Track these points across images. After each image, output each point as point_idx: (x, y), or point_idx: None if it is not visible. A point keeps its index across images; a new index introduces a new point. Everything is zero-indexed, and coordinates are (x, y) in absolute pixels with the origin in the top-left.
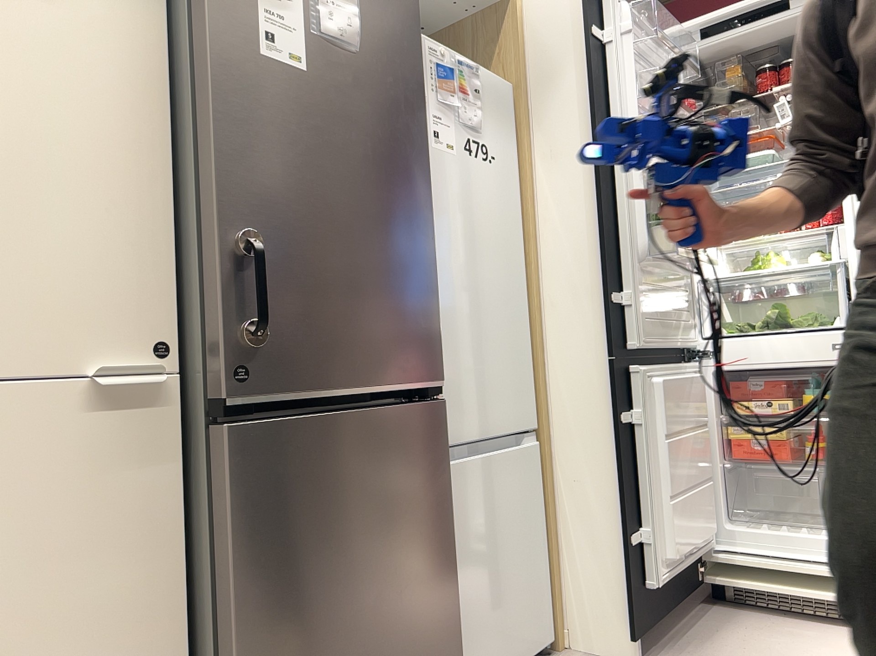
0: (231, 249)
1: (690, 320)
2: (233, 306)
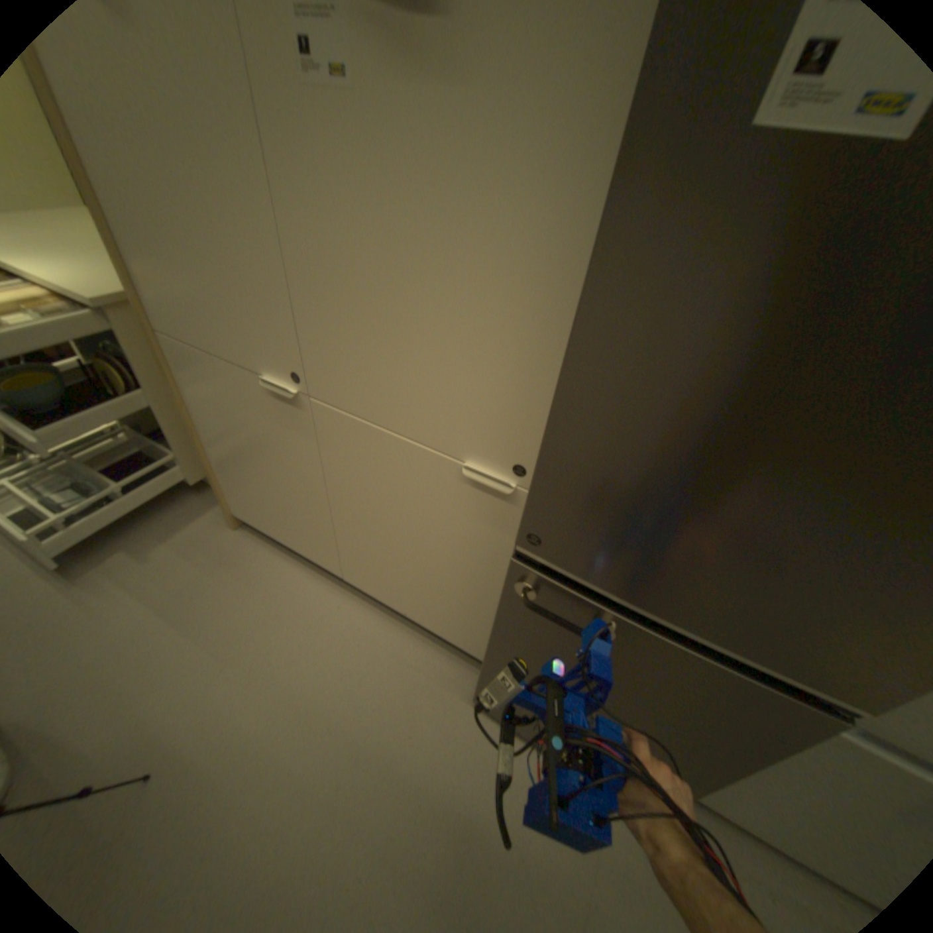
0: (561, 441)
1: None
2: (546, 490)
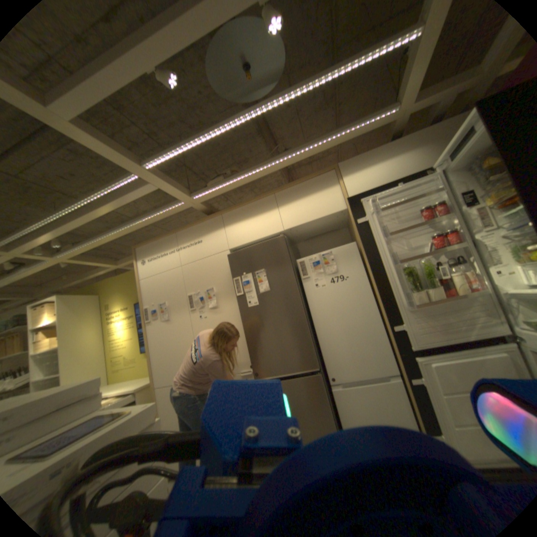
0: (250, 349)
1: (490, 321)
2: (253, 360)
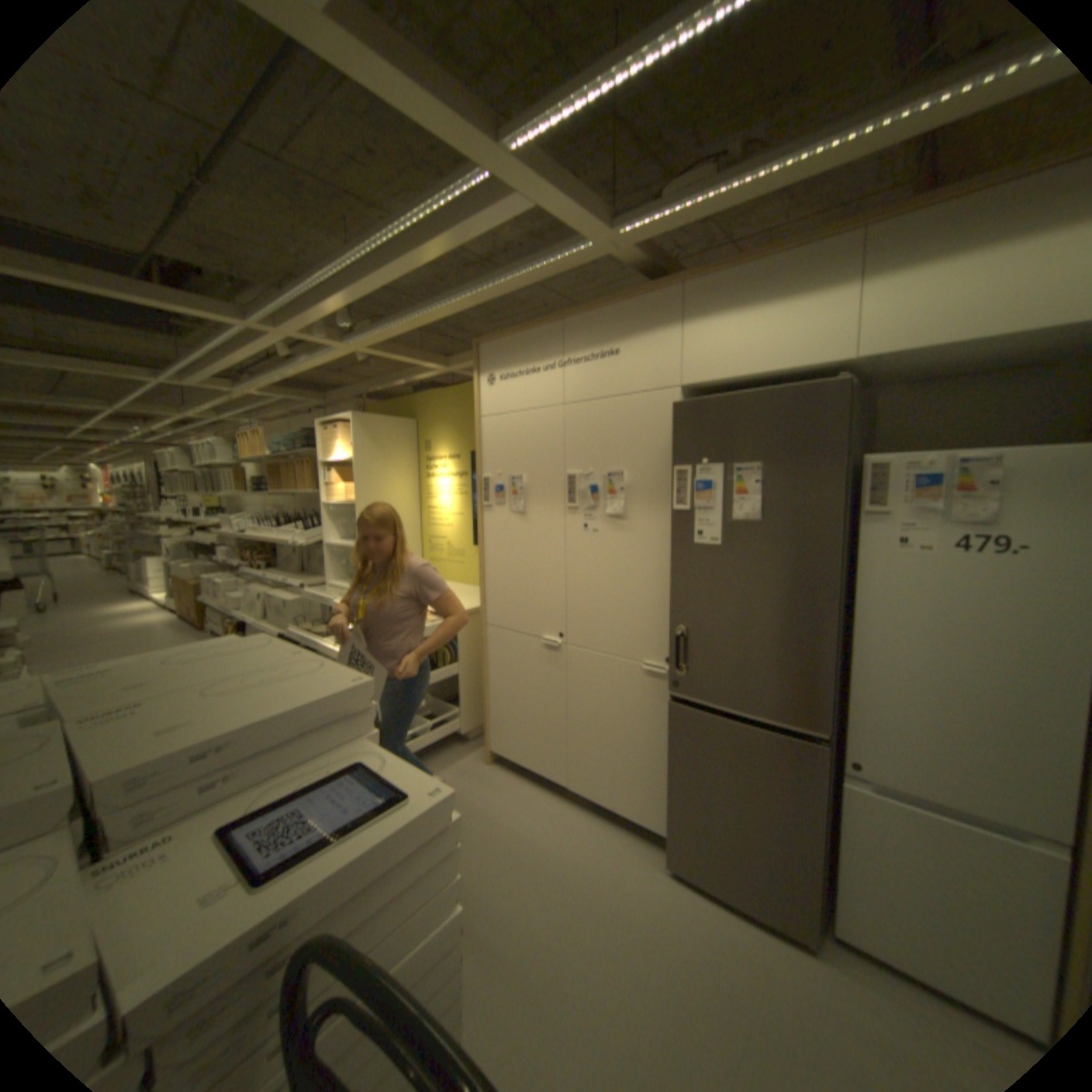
0: (676, 633)
1: None
2: (675, 657)
